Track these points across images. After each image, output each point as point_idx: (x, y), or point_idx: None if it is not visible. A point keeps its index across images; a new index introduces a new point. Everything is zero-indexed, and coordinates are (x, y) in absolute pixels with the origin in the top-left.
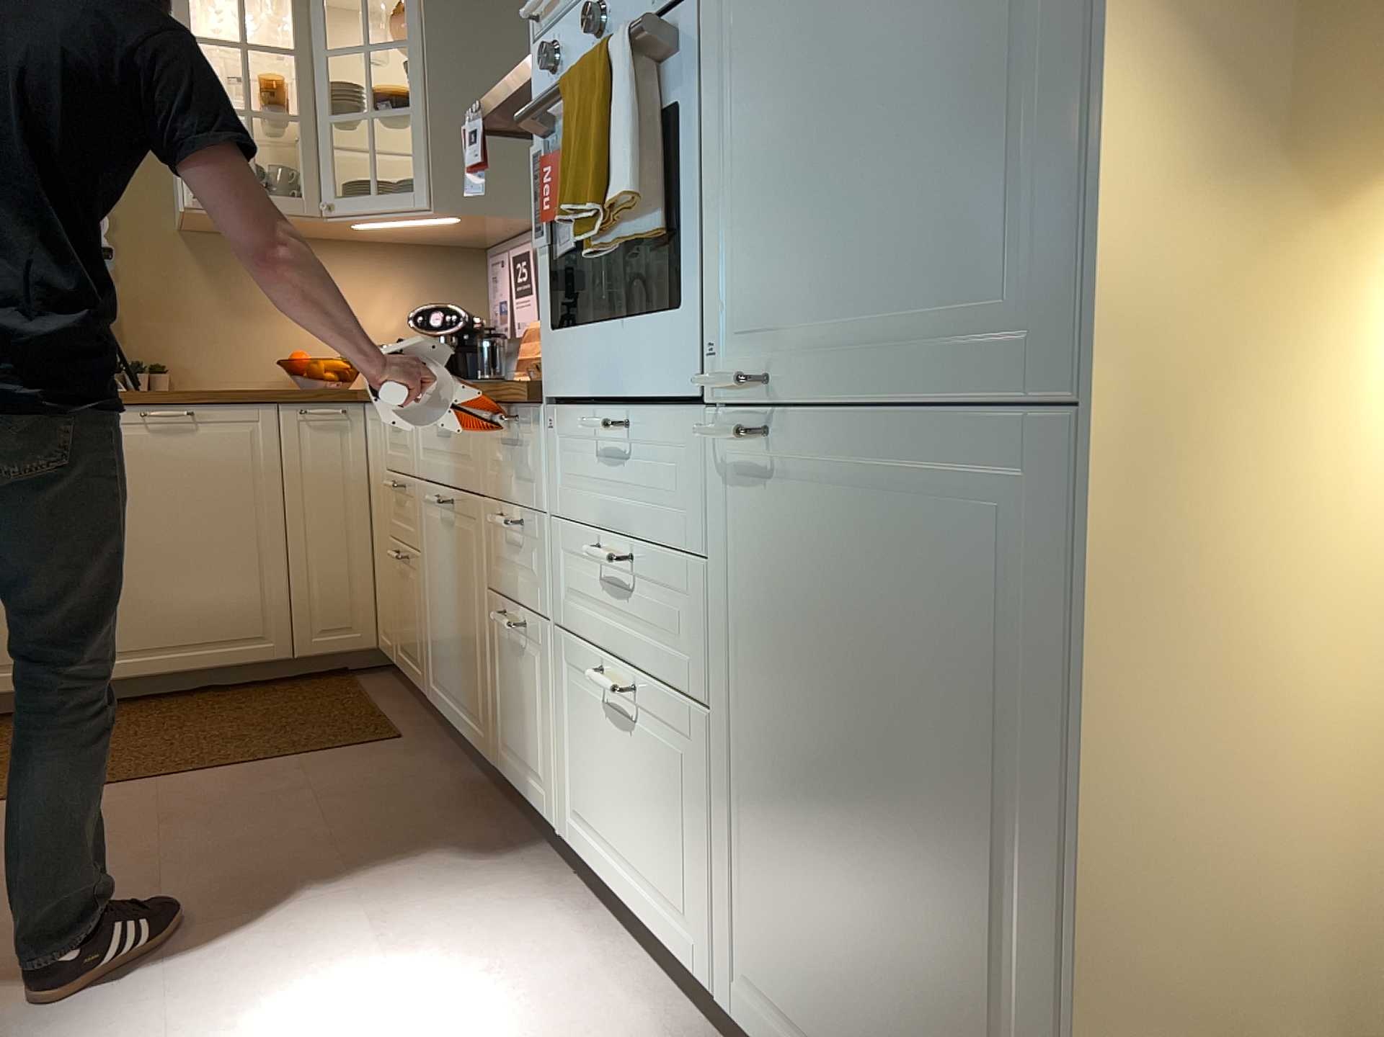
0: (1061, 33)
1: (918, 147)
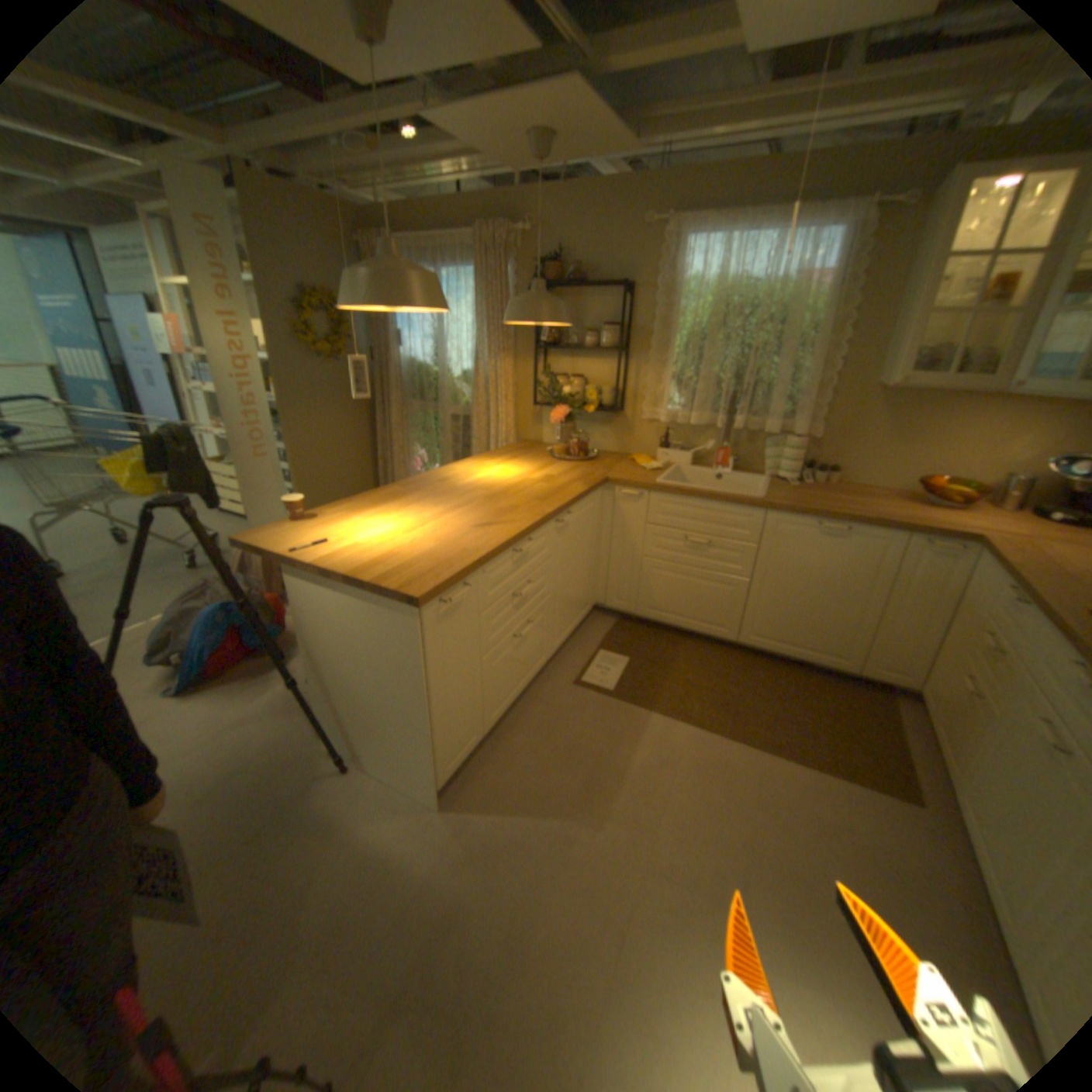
0: None
1: None
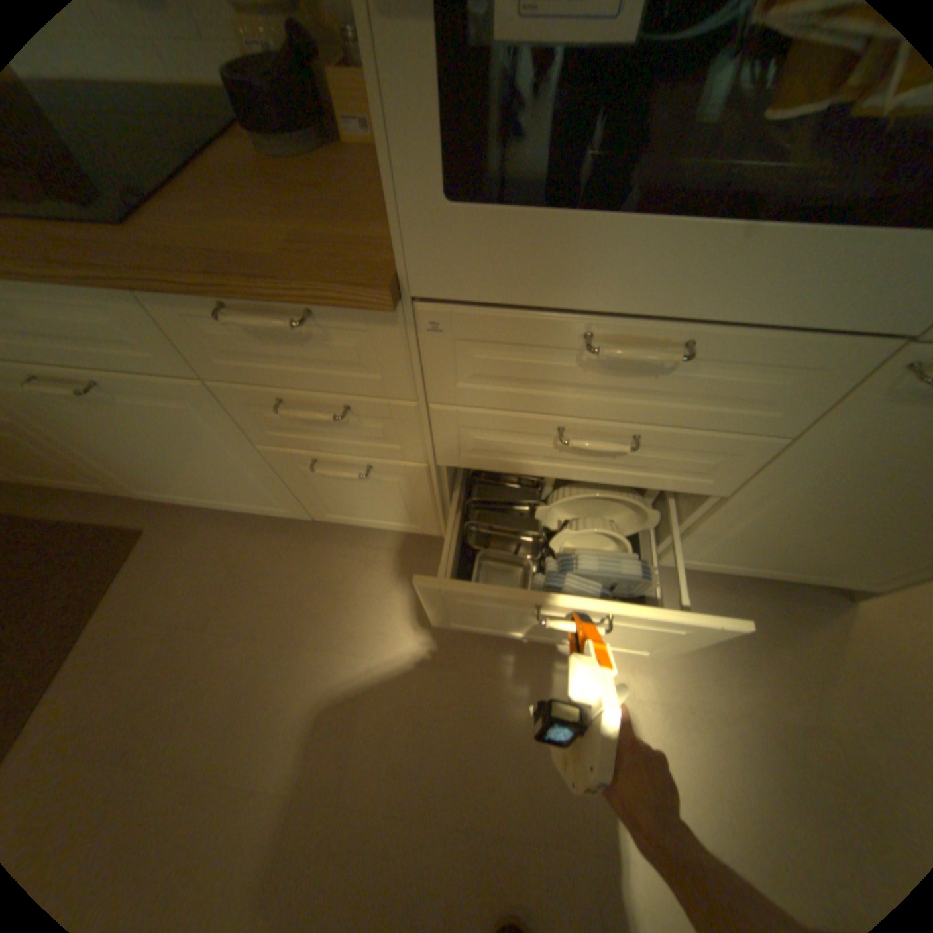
0: None
1: None
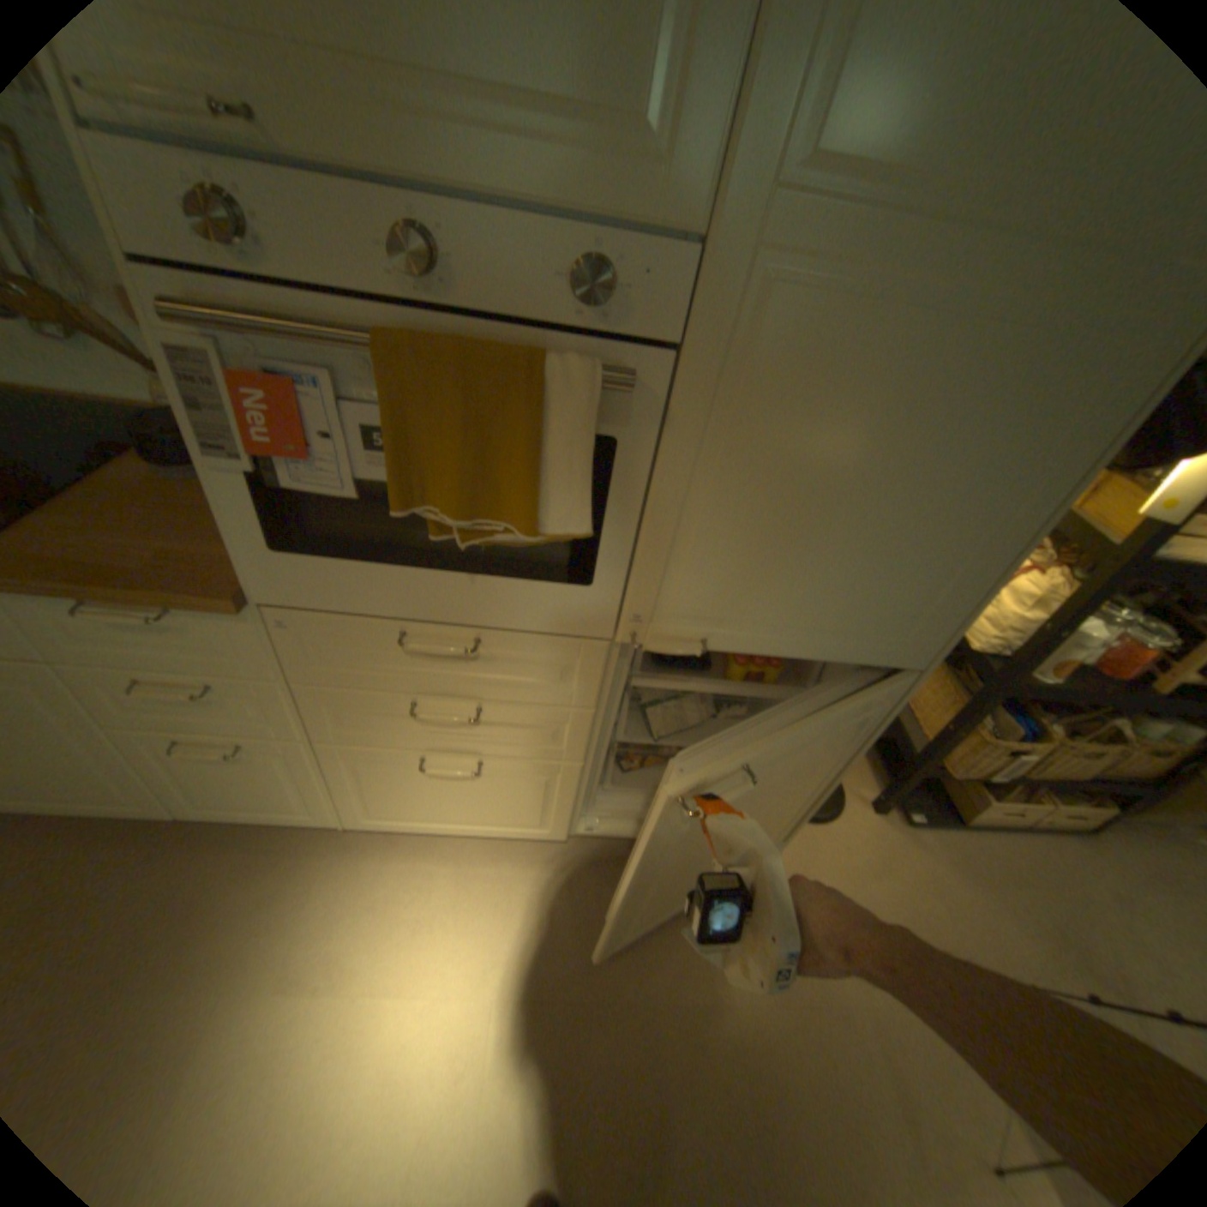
0: (991, 548)
1: (879, 564)
